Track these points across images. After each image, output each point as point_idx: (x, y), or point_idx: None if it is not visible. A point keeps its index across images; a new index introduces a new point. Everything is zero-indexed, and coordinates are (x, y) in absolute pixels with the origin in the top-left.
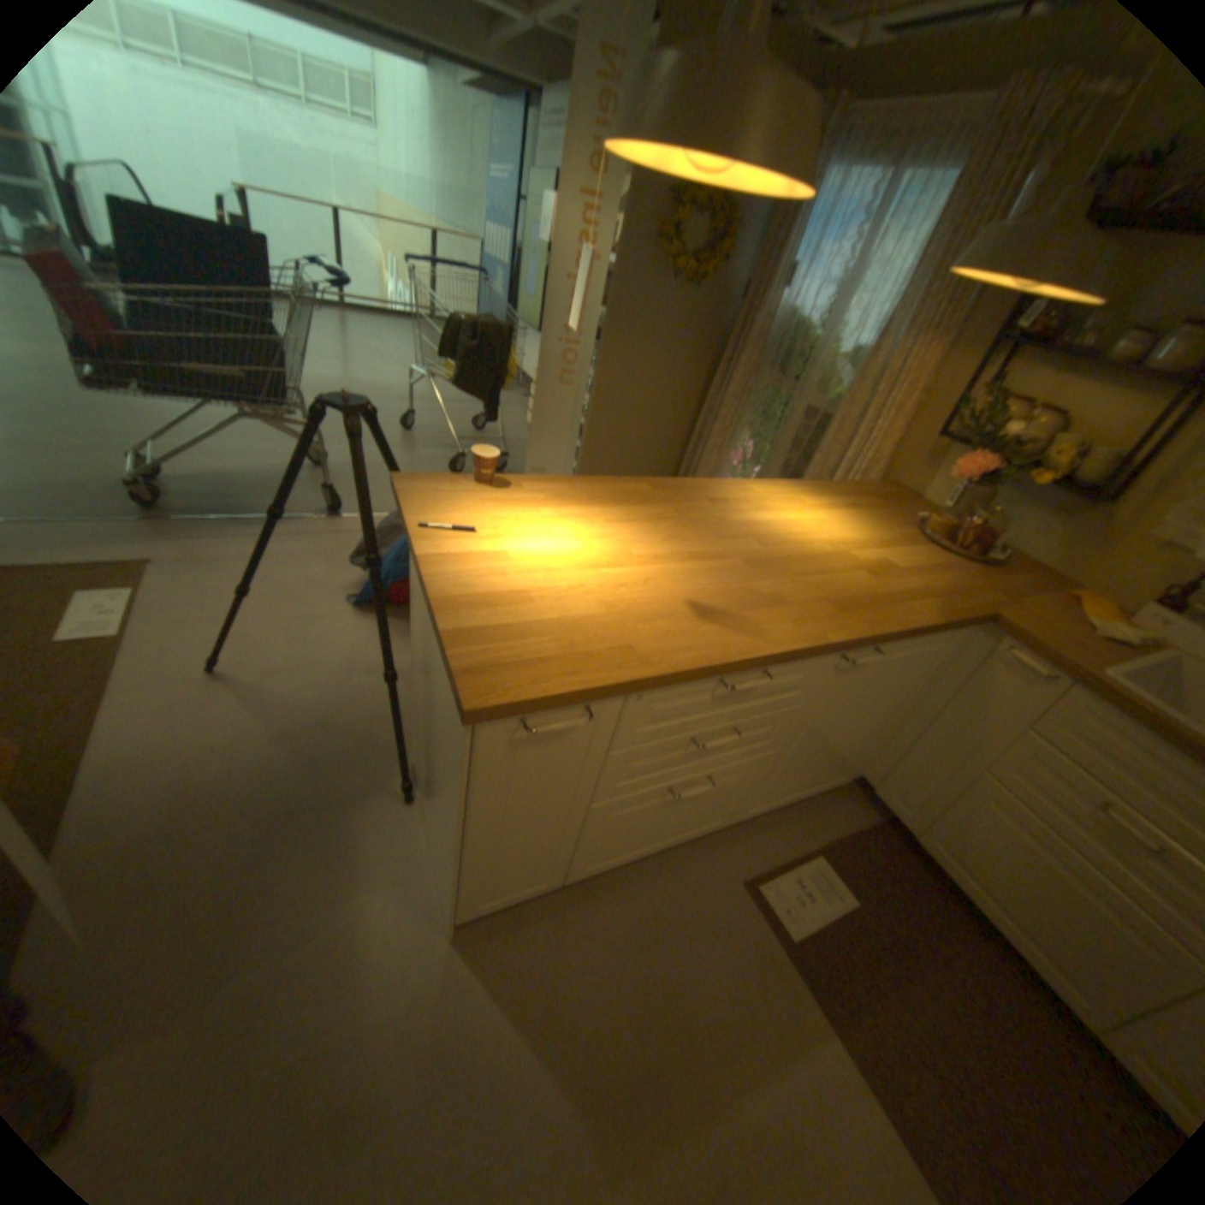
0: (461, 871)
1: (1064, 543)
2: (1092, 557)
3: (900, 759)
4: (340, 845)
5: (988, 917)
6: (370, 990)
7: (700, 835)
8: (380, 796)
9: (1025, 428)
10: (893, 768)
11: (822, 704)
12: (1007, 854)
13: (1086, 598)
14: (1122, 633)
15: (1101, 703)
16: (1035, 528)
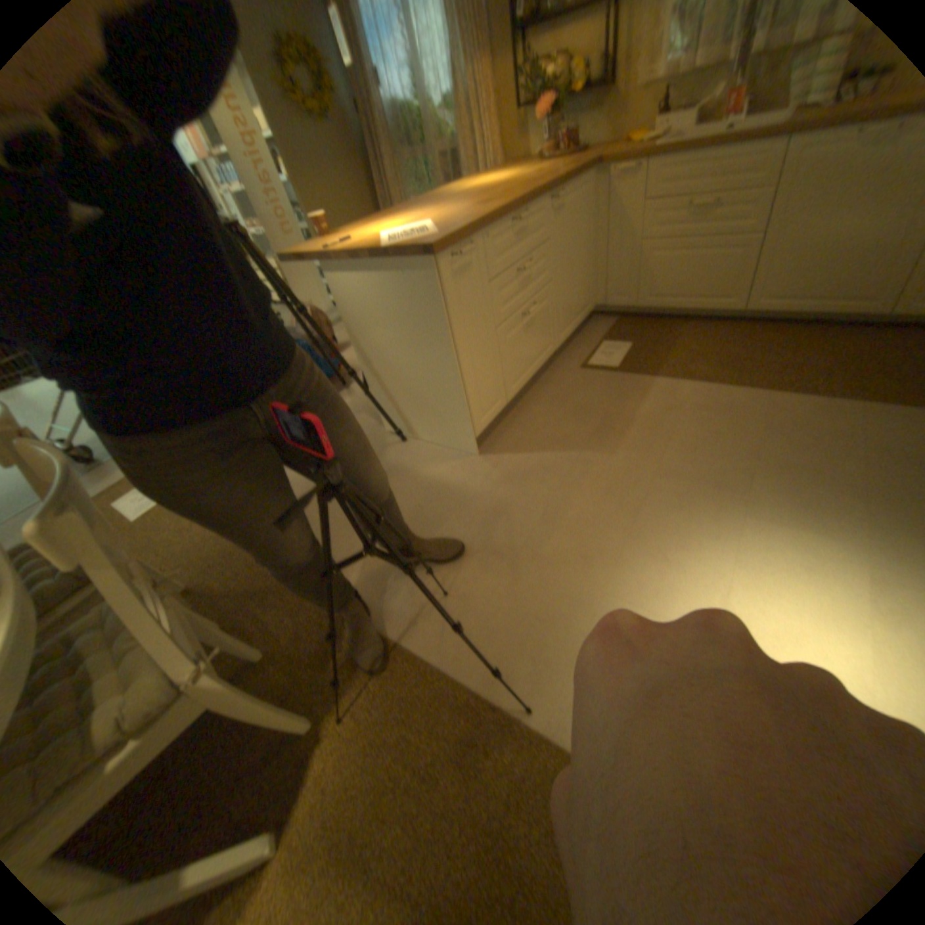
0: (464, 386)
1: (606, 122)
2: (621, 119)
3: (605, 276)
4: (390, 469)
5: (682, 307)
6: (461, 484)
7: (546, 355)
8: (387, 449)
9: (553, 72)
10: (605, 284)
11: (557, 238)
12: (671, 268)
13: (630, 134)
14: (652, 133)
15: (661, 157)
16: (589, 126)
